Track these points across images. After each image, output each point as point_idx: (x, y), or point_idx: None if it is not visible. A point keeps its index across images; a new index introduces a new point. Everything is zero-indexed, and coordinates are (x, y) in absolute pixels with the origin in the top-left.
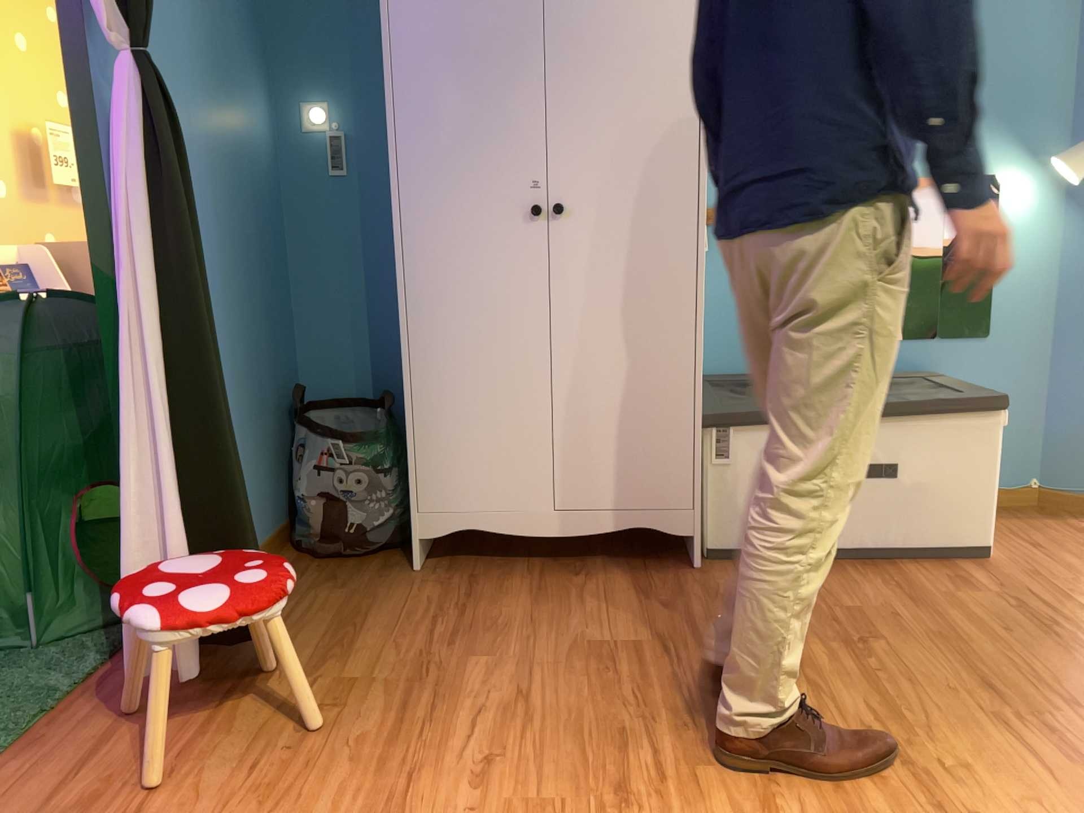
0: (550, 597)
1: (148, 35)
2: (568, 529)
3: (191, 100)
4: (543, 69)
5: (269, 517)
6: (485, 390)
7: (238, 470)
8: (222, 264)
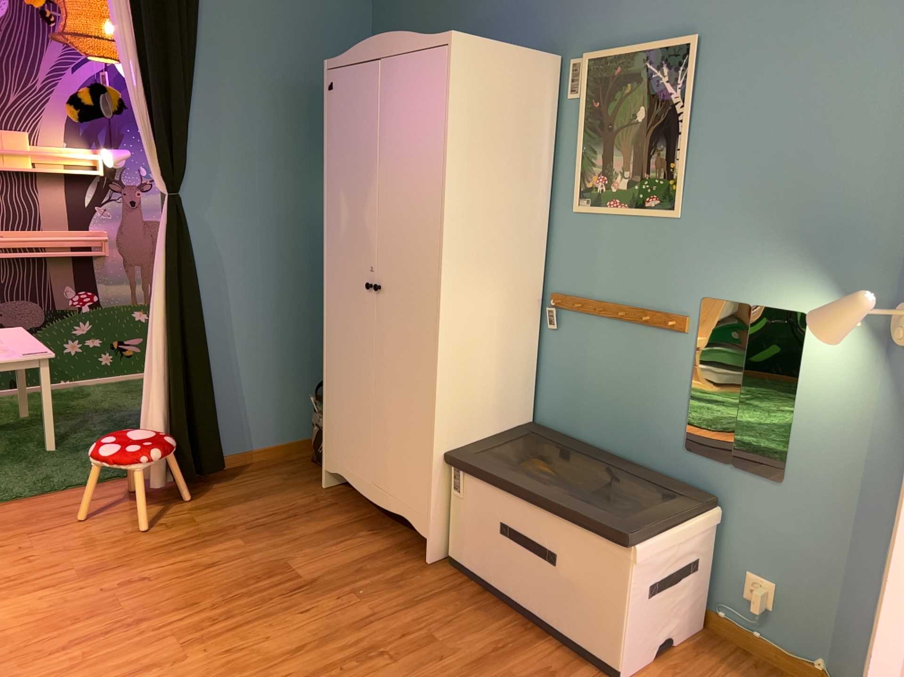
0: (331, 534)
1: (177, 187)
2: (375, 499)
3: (259, 200)
4: (377, 196)
5: (302, 429)
6: (348, 392)
7: (207, 399)
8: (274, 286)
